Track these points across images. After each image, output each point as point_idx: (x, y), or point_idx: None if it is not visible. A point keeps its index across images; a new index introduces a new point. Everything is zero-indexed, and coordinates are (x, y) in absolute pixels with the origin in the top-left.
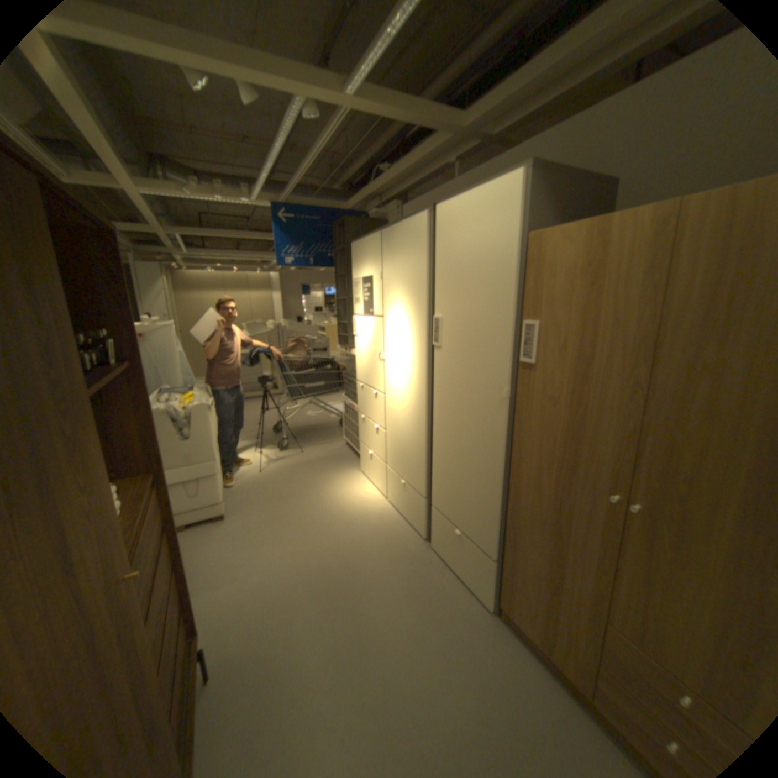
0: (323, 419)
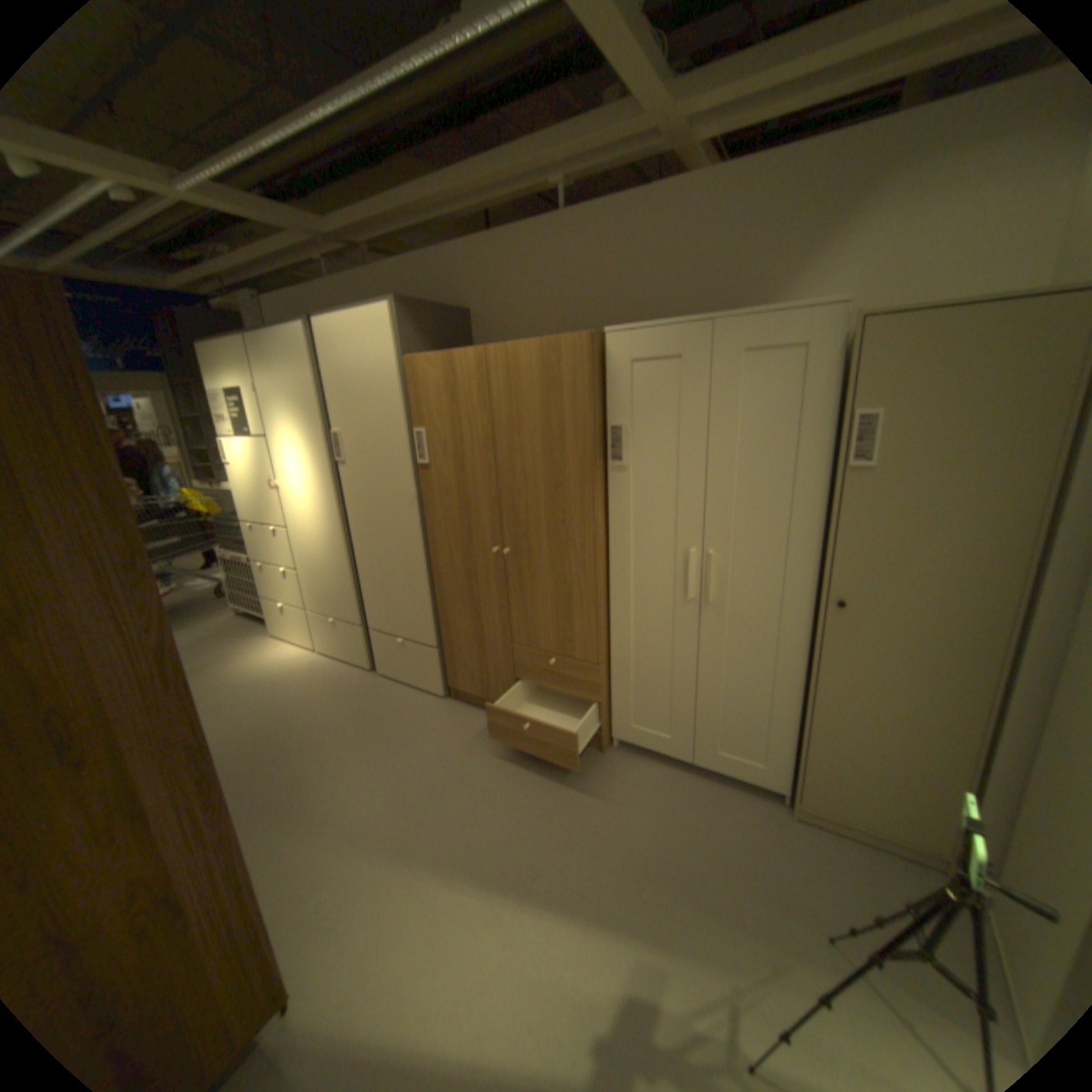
0: (182, 597)
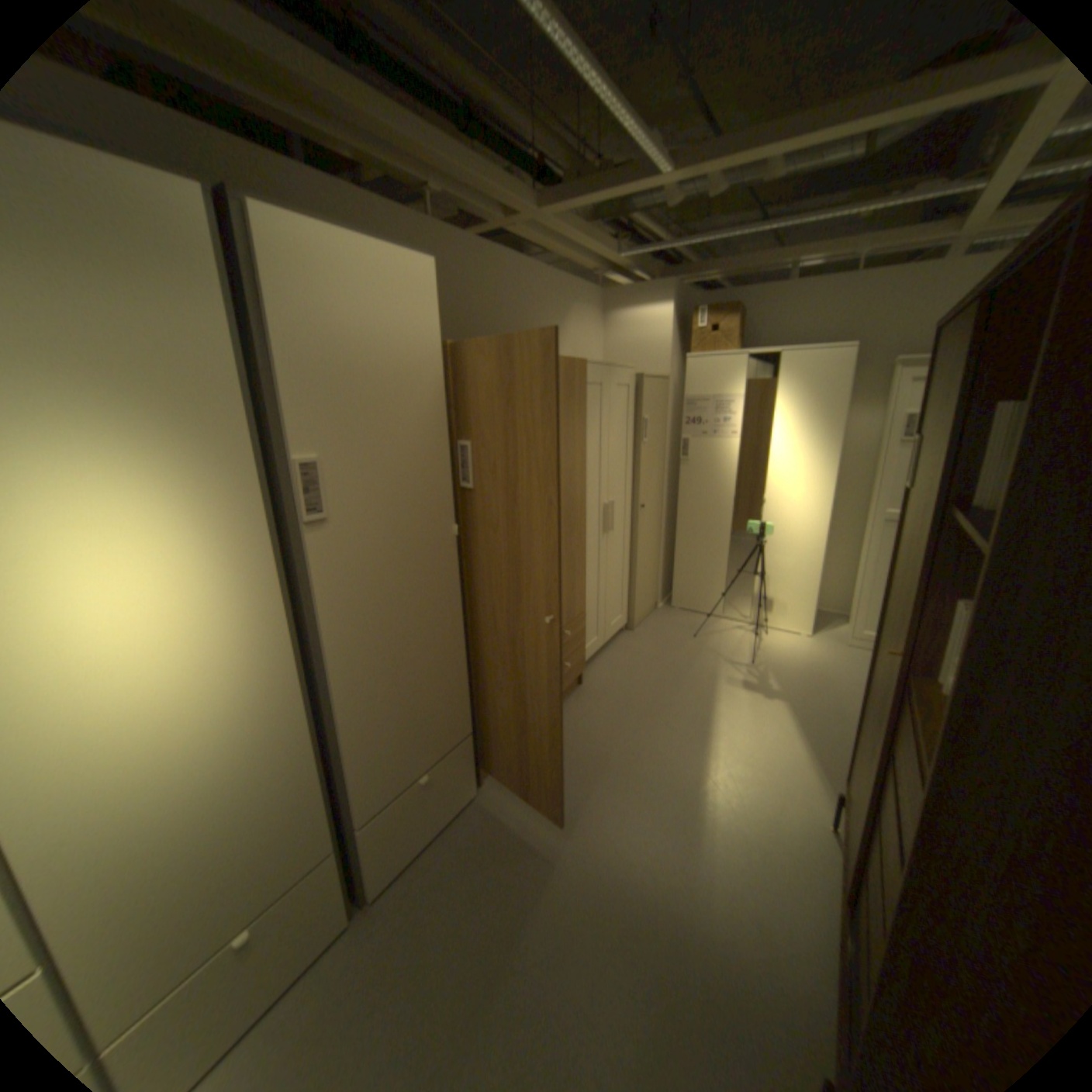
0: None
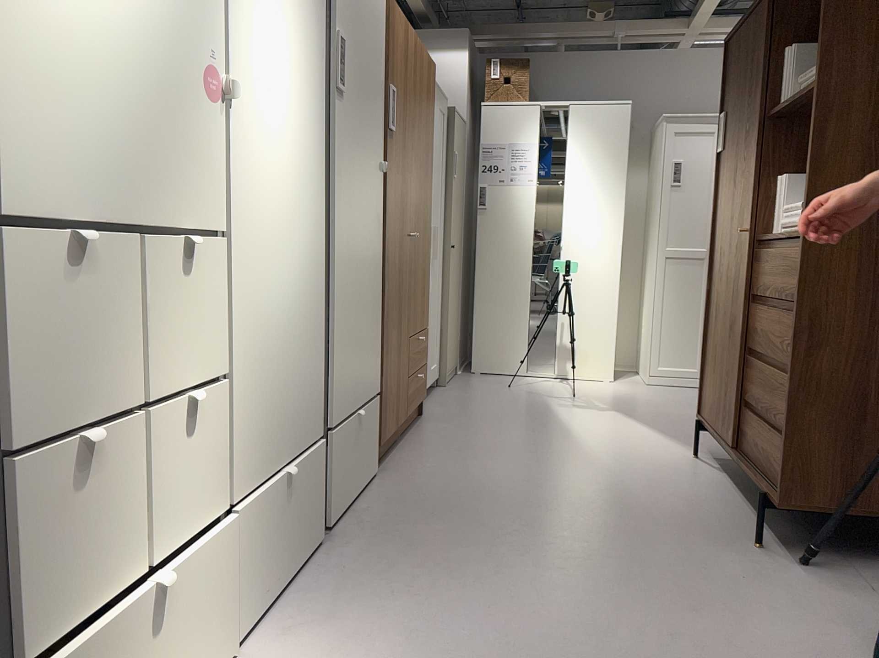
0: None
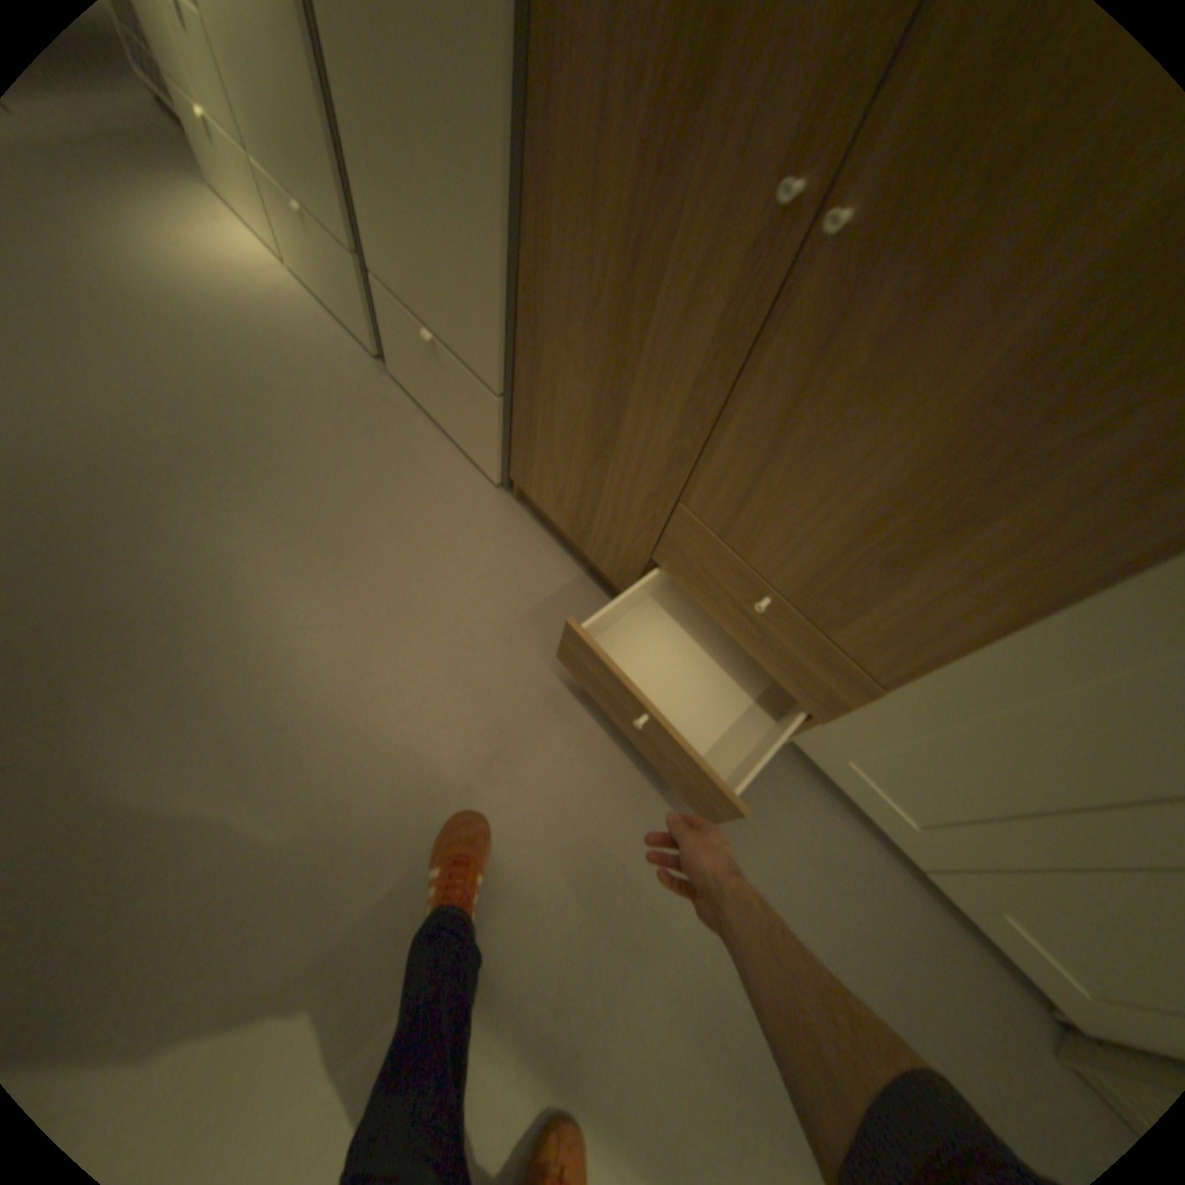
0: None
